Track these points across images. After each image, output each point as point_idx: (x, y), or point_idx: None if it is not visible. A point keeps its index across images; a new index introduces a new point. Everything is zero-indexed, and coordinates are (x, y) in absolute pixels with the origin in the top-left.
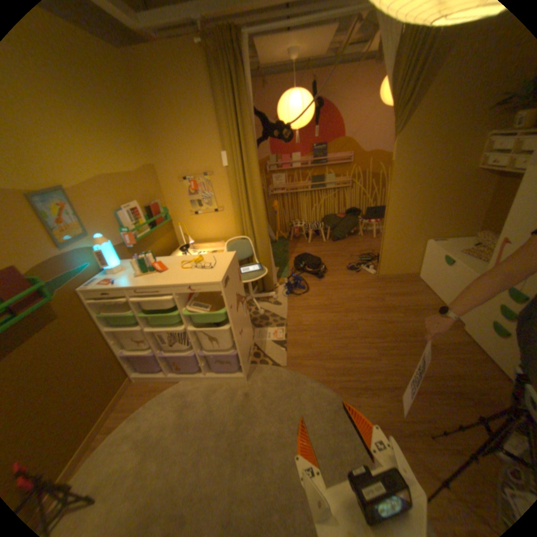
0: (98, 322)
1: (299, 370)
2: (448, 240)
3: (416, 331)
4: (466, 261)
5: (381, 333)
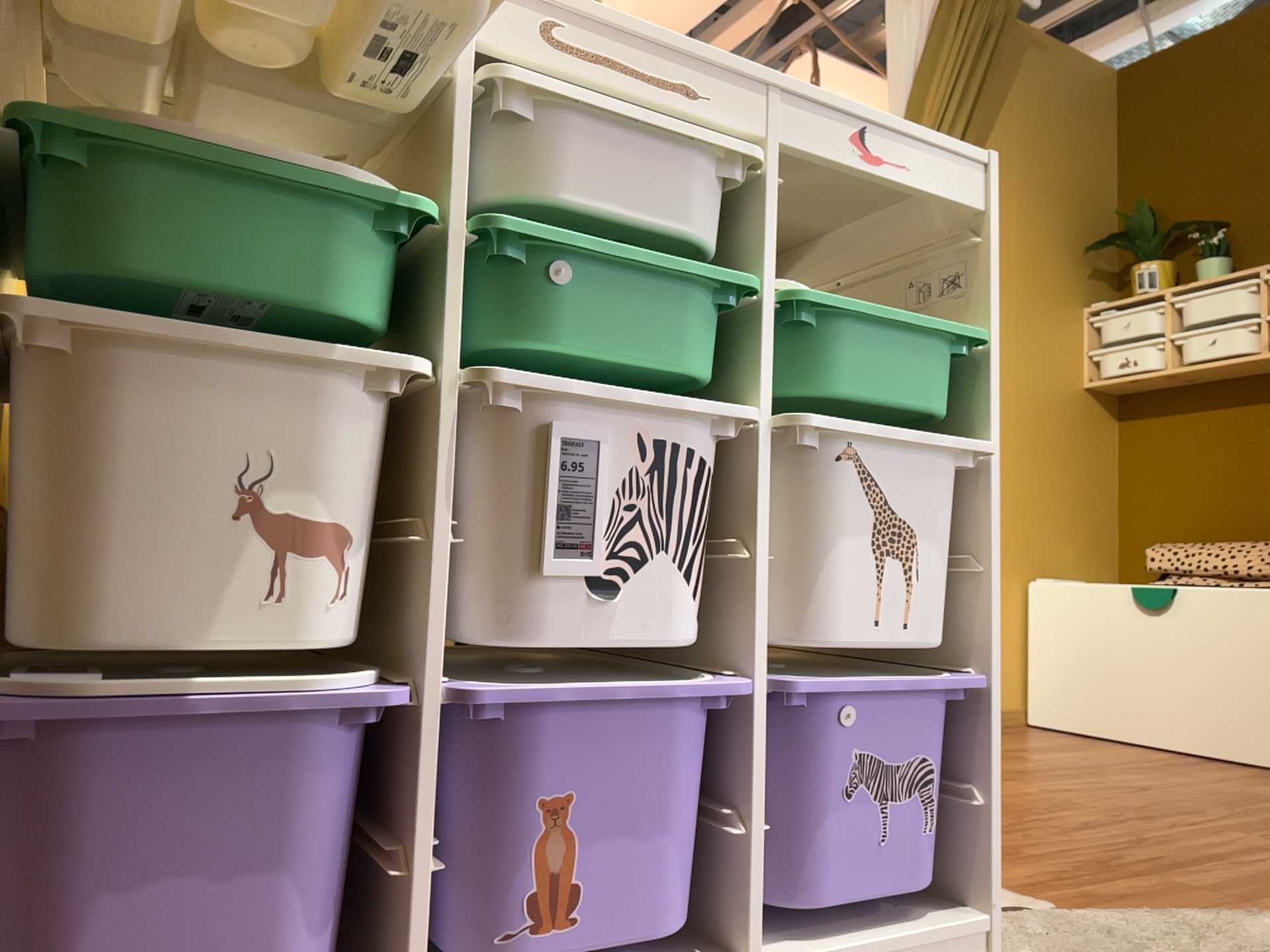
0: (9, 205)
1: (1115, 900)
2: (1065, 581)
3: (1231, 789)
4: (1187, 585)
5: (1158, 799)
